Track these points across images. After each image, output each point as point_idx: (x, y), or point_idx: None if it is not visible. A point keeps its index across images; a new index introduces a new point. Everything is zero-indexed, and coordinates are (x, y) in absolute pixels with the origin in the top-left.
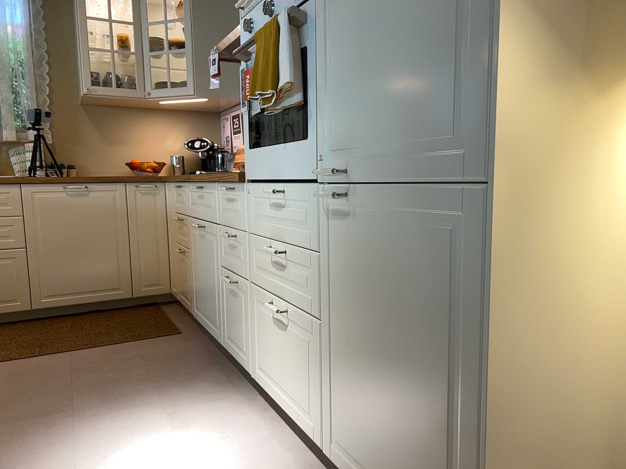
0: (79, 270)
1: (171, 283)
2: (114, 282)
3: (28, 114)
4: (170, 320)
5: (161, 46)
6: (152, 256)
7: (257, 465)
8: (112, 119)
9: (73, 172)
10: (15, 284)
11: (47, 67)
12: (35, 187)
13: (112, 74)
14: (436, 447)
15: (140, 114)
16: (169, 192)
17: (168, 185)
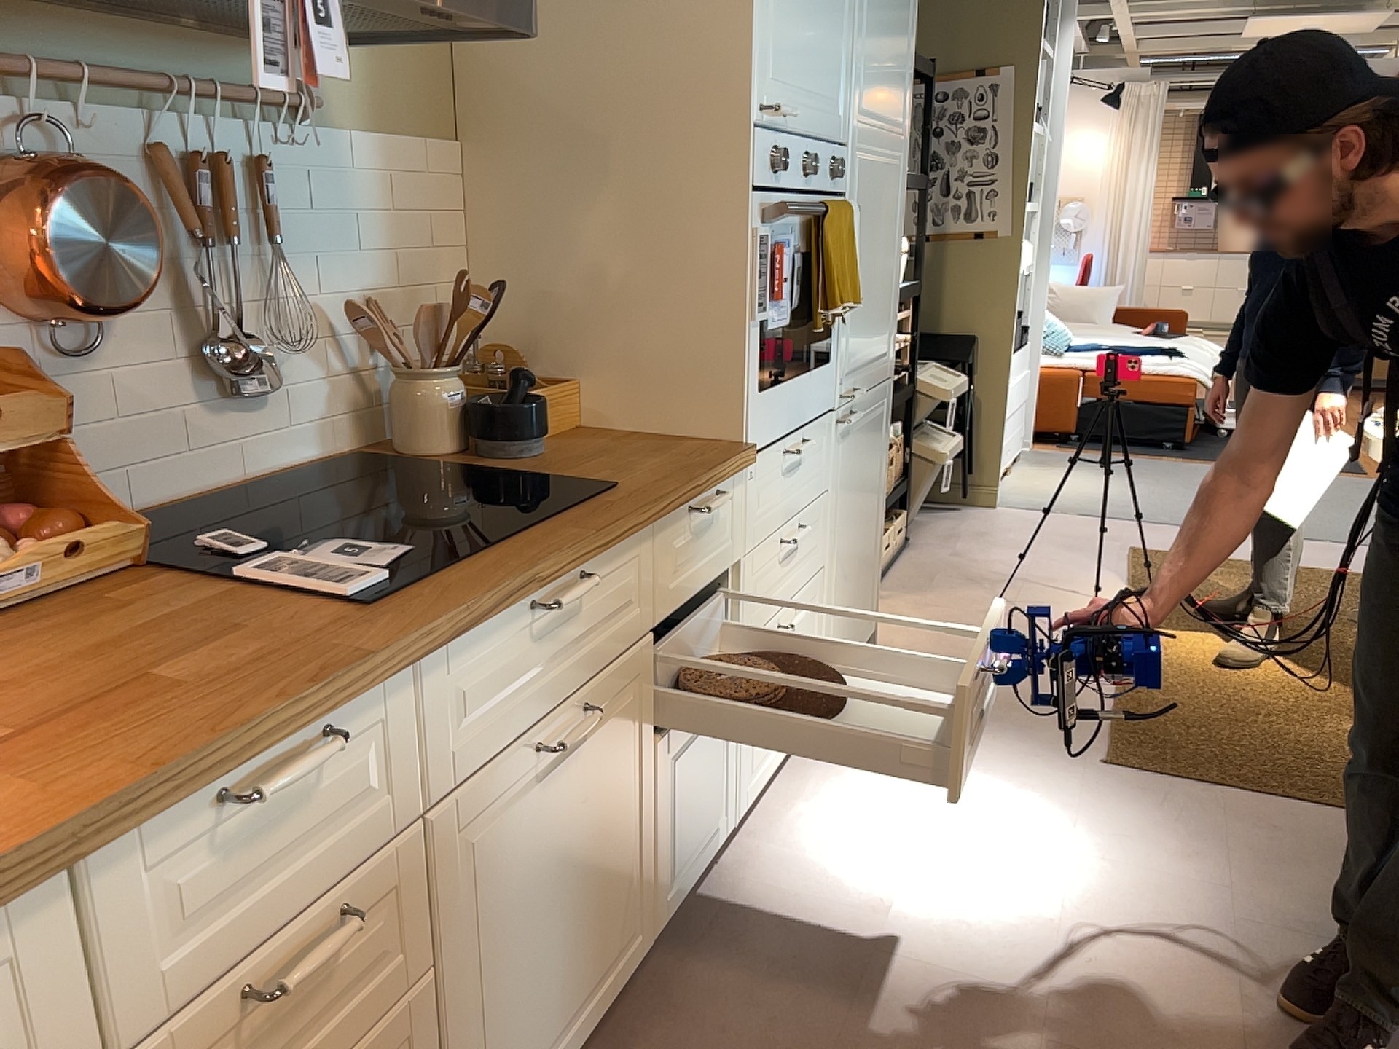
0: None
1: None
2: None
3: None
4: None
5: None
6: None
7: (844, 789)
8: None
9: None
10: None
11: None
12: None
13: None
14: (868, 557)
15: None
16: None
17: None
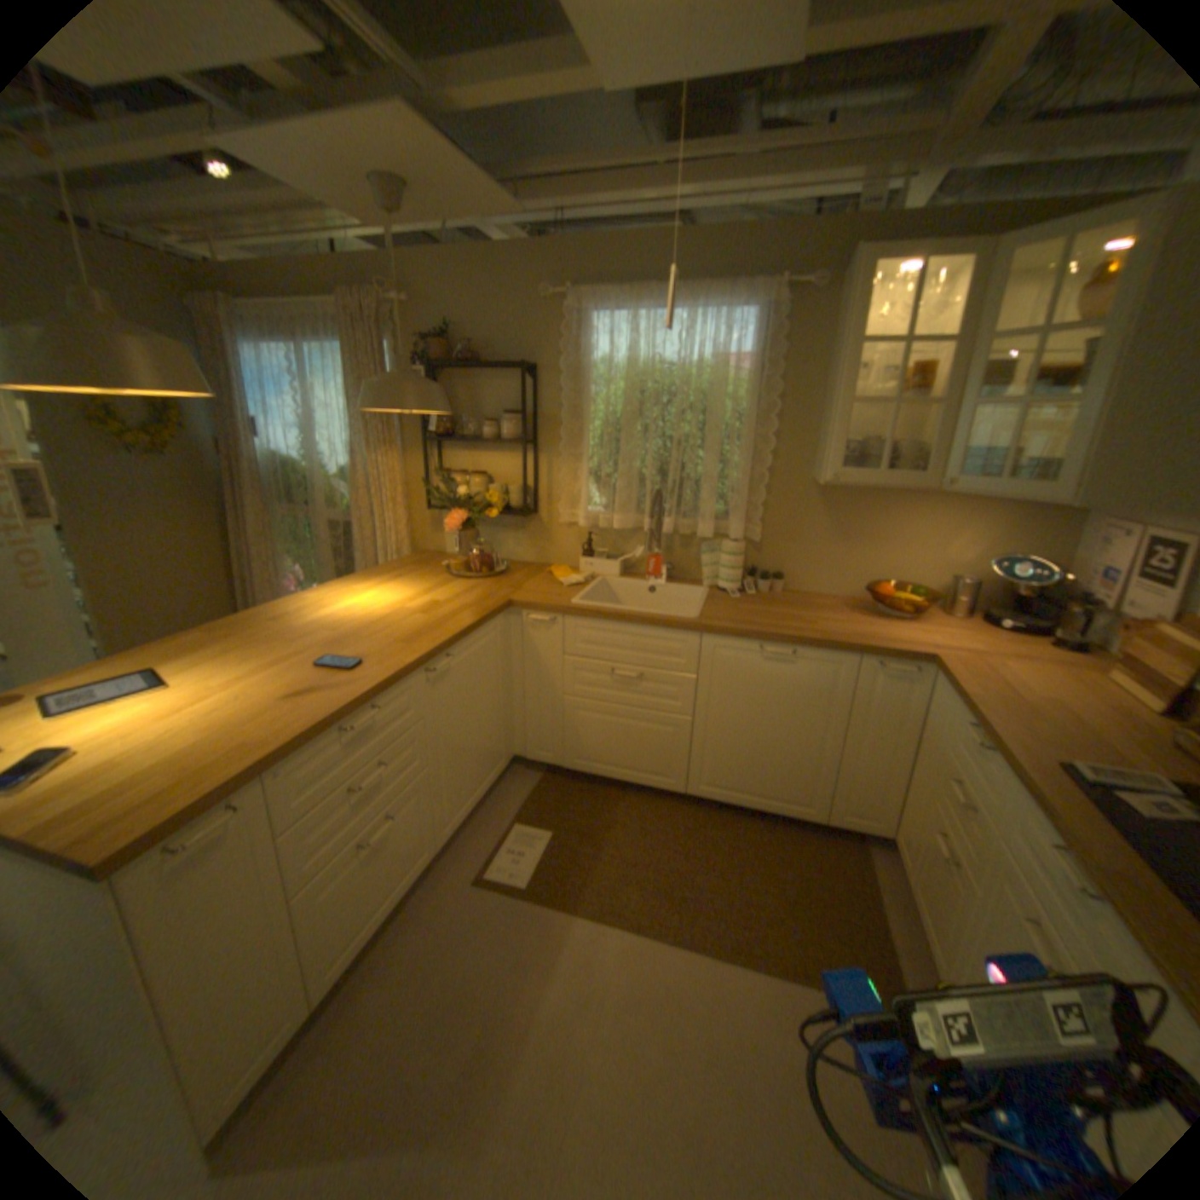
0: (757, 766)
1: (901, 832)
2: (805, 796)
3: (734, 498)
4: (888, 928)
5: (1010, 378)
6: (879, 779)
7: None
8: (860, 504)
9: (779, 585)
10: (672, 759)
11: (775, 423)
12: (721, 640)
13: (885, 441)
14: None
15: (913, 496)
16: (949, 701)
17: (951, 688)
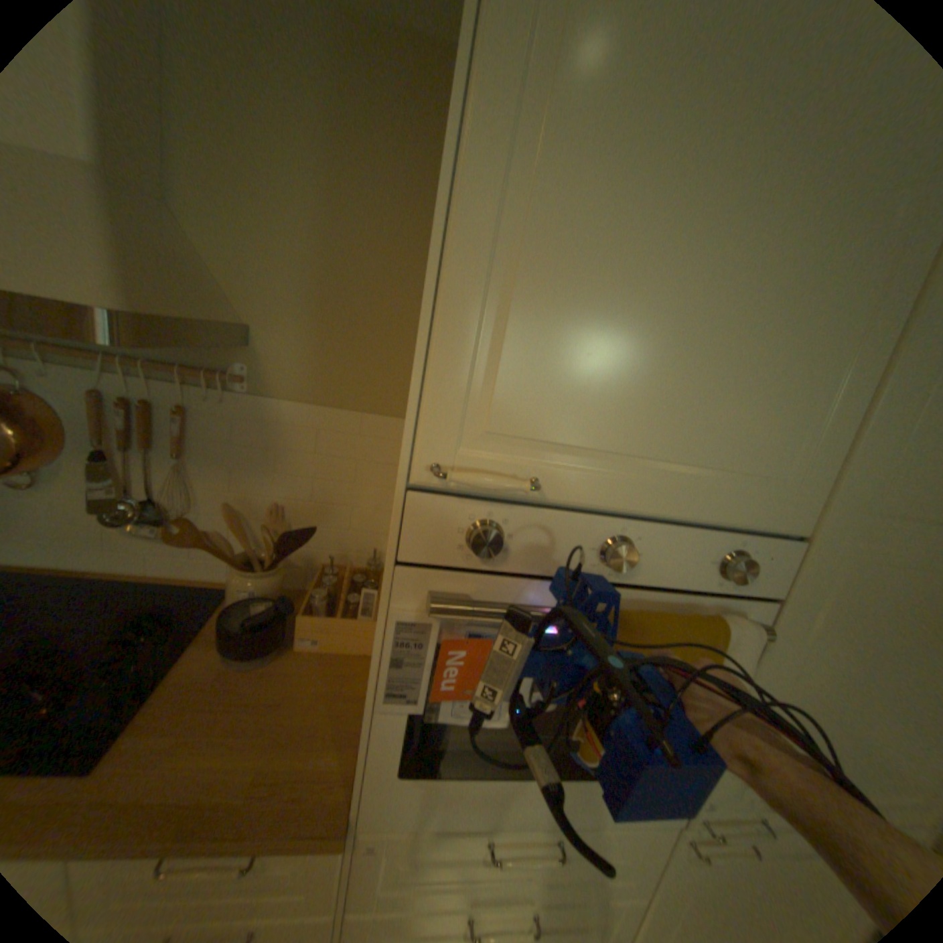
0: None
1: None
2: None
3: None
4: None
5: None
6: None
7: None
8: None
9: None
10: None
11: None
12: None
13: None
14: None
15: None
16: None
17: None
